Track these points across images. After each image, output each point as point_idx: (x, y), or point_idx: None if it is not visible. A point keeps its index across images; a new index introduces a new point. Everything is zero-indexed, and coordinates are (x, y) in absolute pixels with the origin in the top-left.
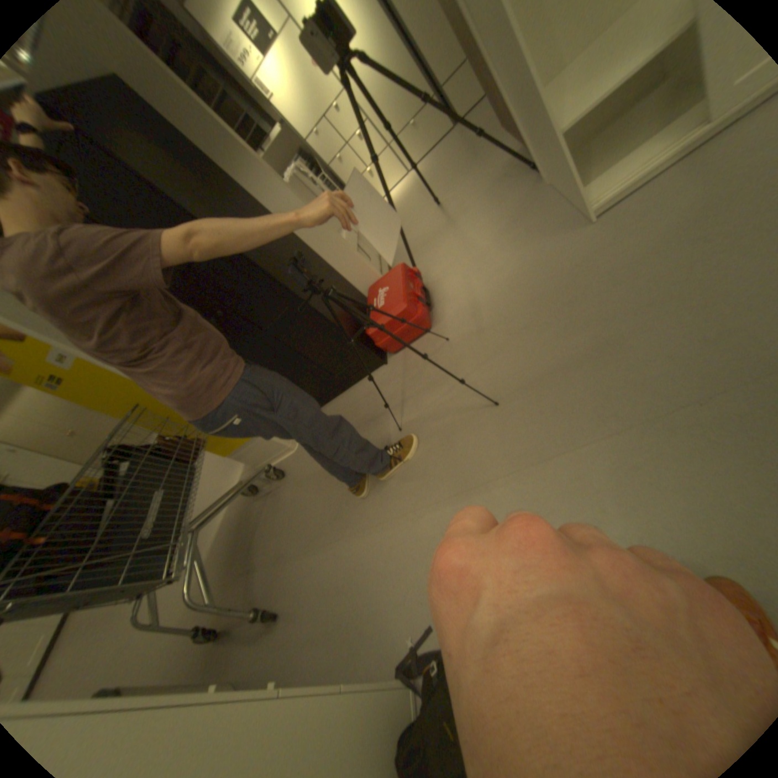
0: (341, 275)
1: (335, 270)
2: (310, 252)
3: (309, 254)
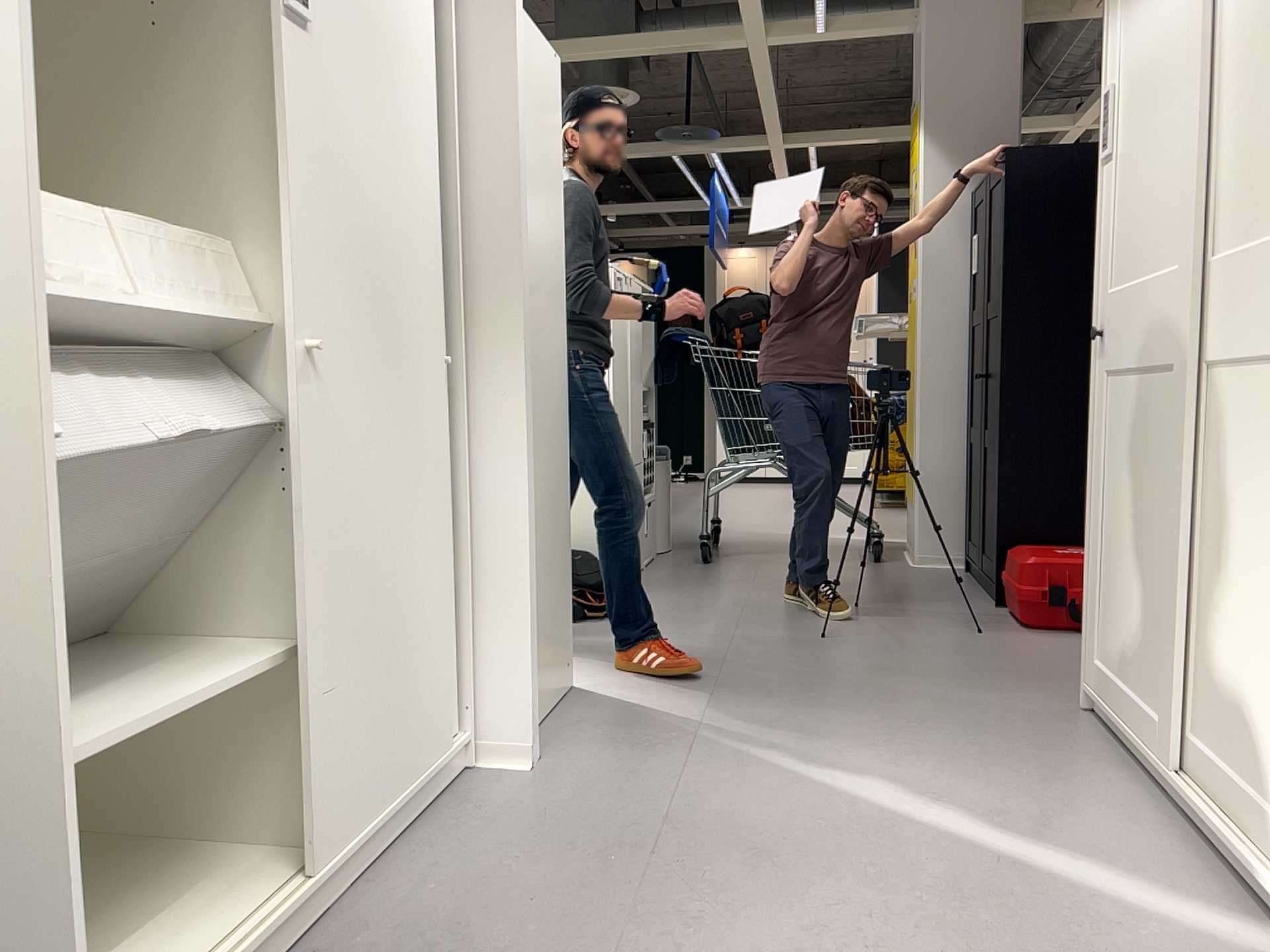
0: None
1: None
2: None
3: None
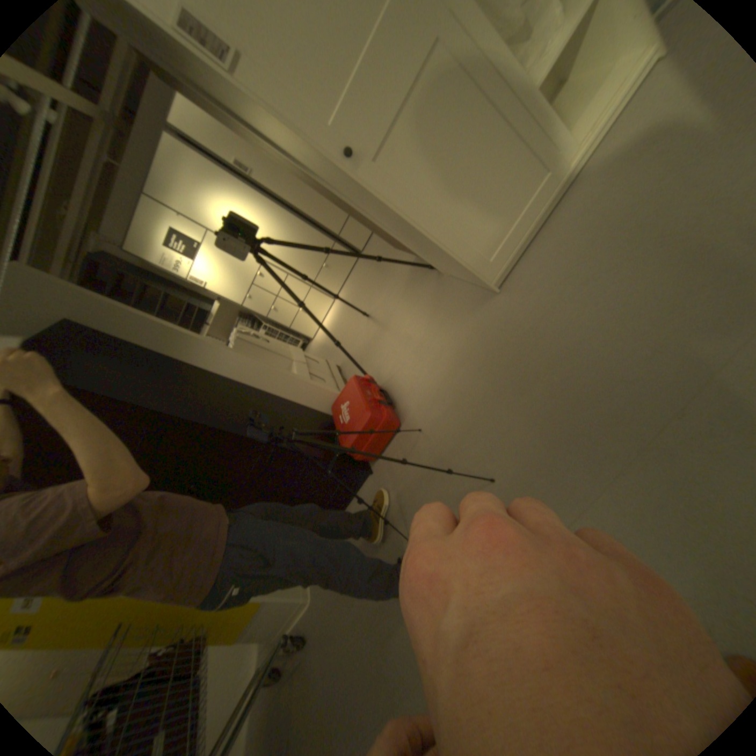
0: (302, 406)
1: (295, 404)
2: (268, 397)
3: (268, 399)
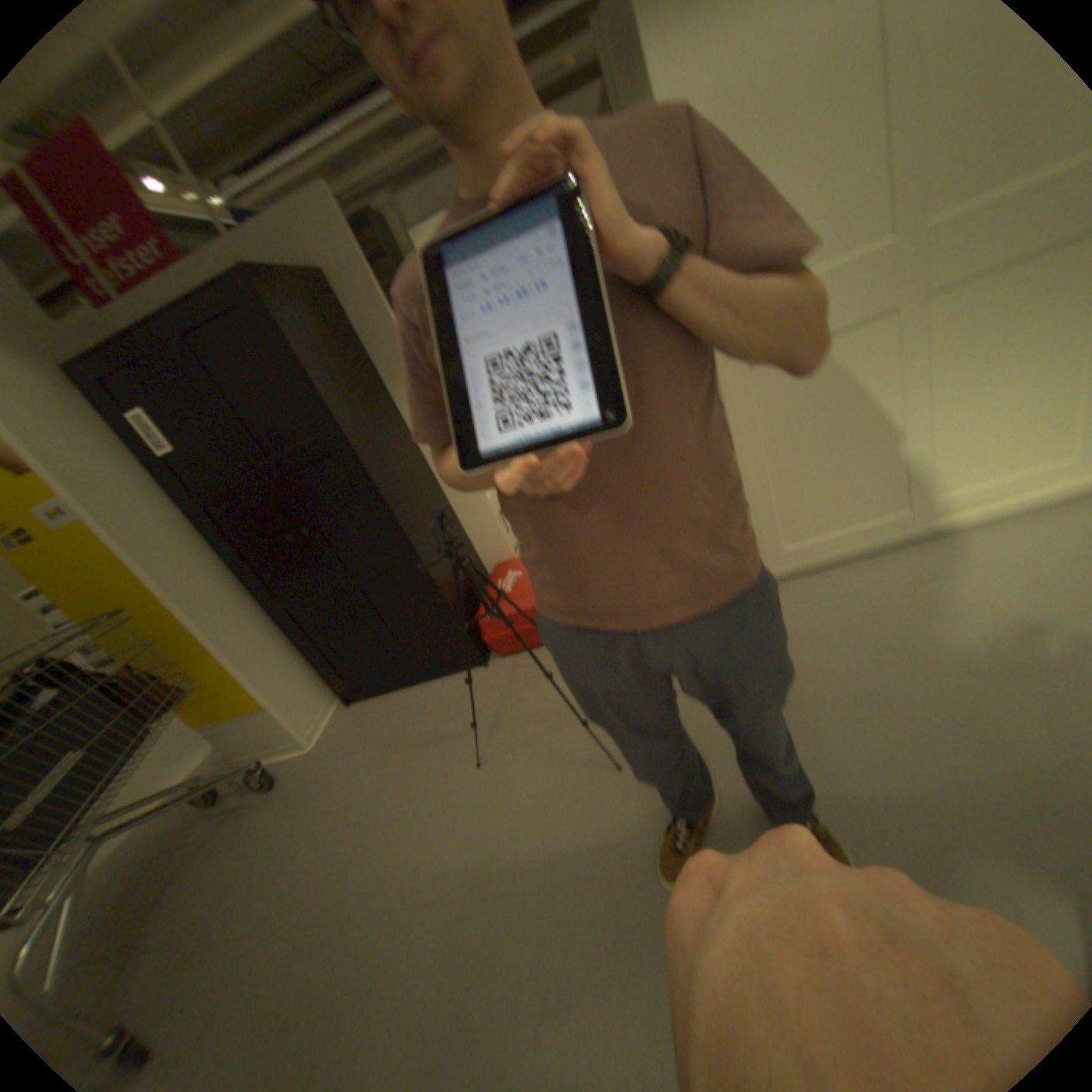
0: (468, 540)
1: (464, 532)
2: (444, 502)
3: (442, 504)
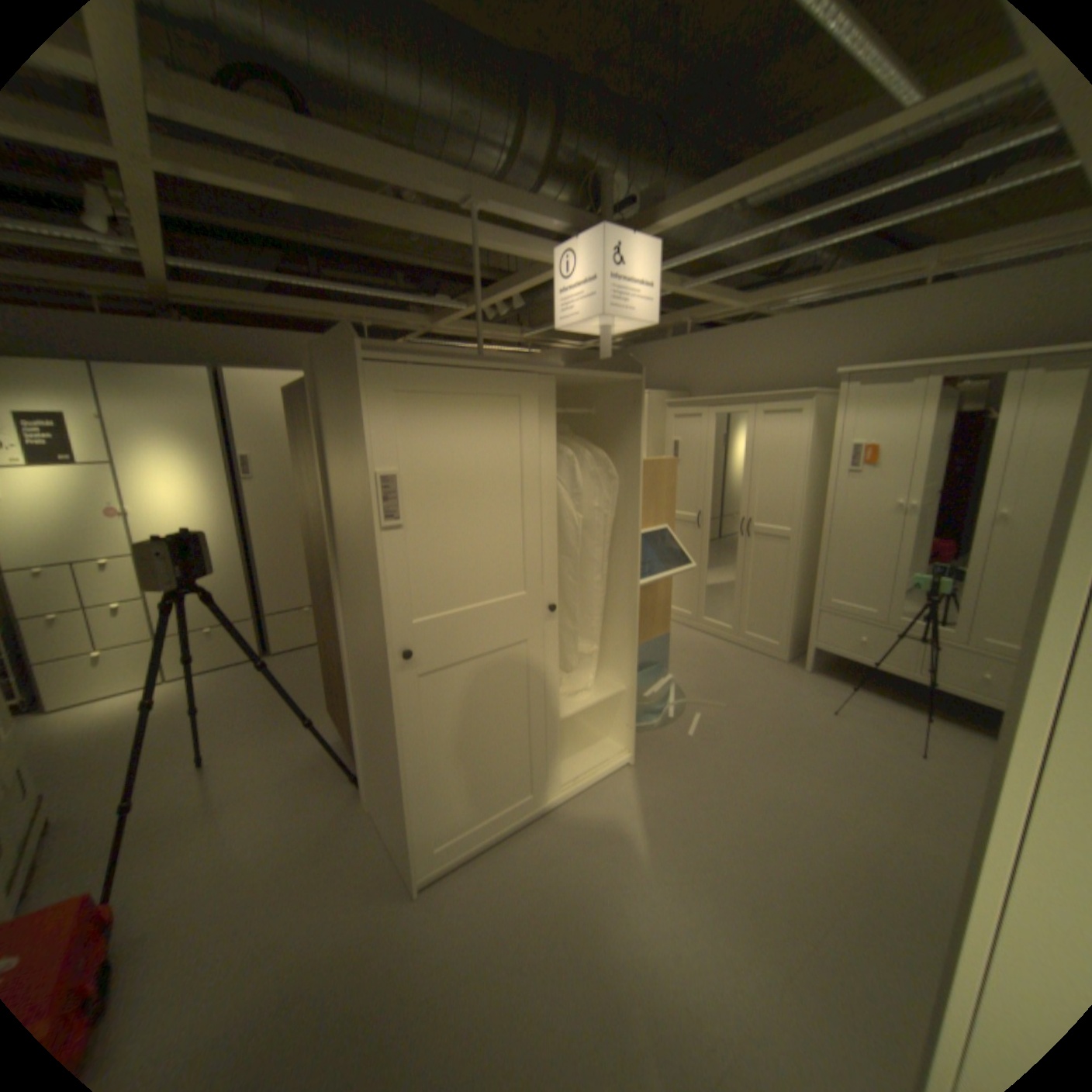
0: None
1: None
2: None
3: None
